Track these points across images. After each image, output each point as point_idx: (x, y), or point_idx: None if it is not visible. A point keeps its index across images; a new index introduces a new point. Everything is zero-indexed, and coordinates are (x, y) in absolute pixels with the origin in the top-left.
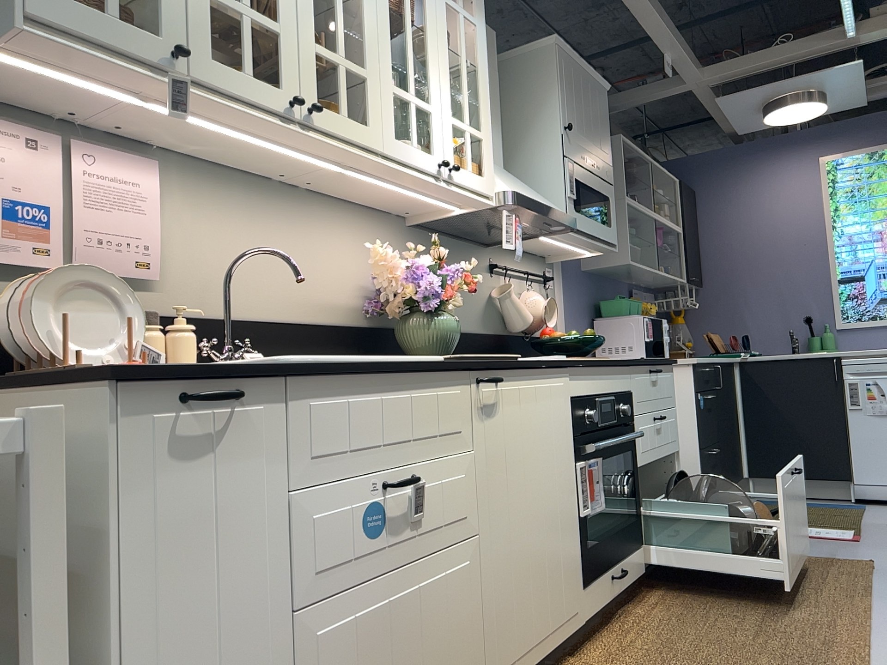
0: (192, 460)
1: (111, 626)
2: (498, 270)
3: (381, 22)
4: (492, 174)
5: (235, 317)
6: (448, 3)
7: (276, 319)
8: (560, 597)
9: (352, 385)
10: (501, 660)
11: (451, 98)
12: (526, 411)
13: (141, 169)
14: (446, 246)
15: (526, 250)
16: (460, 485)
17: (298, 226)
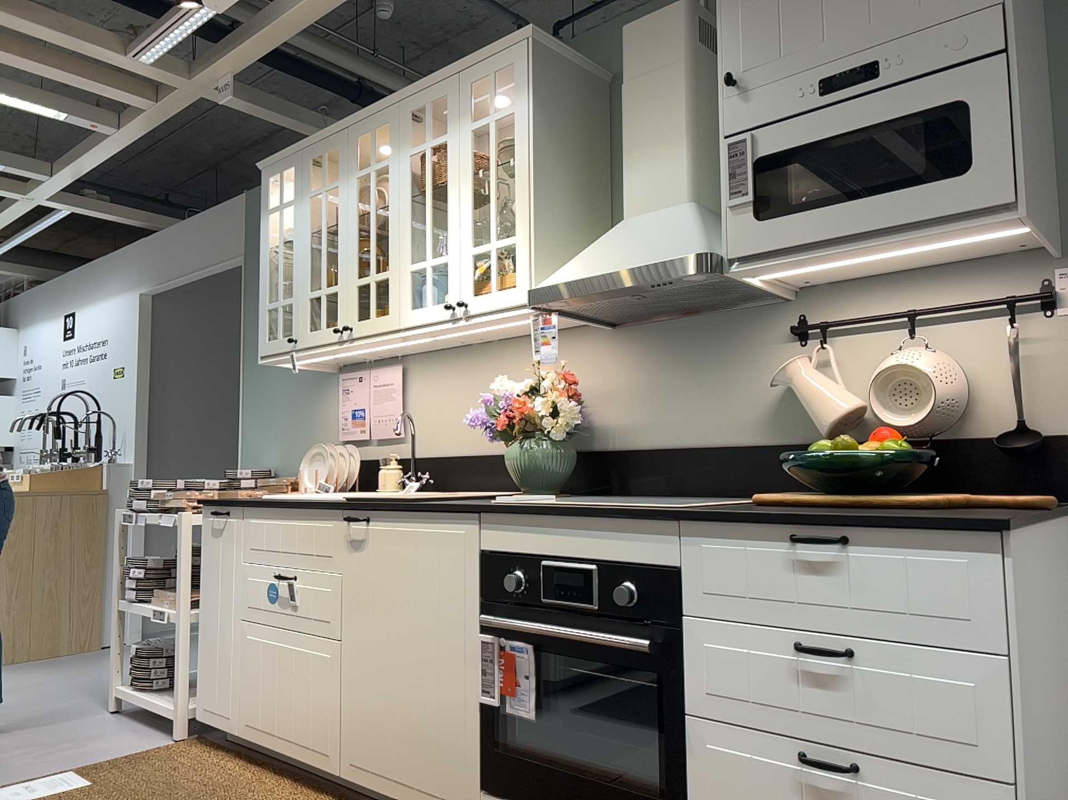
0: (217, 538)
1: (201, 589)
2: (818, 331)
3: (401, 219)
4: (524, 276)
5: (444, 454)
6: (473, 129)
7: (469, 453)
8: (432, 766)
9: (269, 513)
10: (353, 756)
11: (471, 227)
12: (399, 554)
13: (393, 373)
14: (680, 332)
15: (927, 265)
16: (326, 596)
17: (489, 373)
